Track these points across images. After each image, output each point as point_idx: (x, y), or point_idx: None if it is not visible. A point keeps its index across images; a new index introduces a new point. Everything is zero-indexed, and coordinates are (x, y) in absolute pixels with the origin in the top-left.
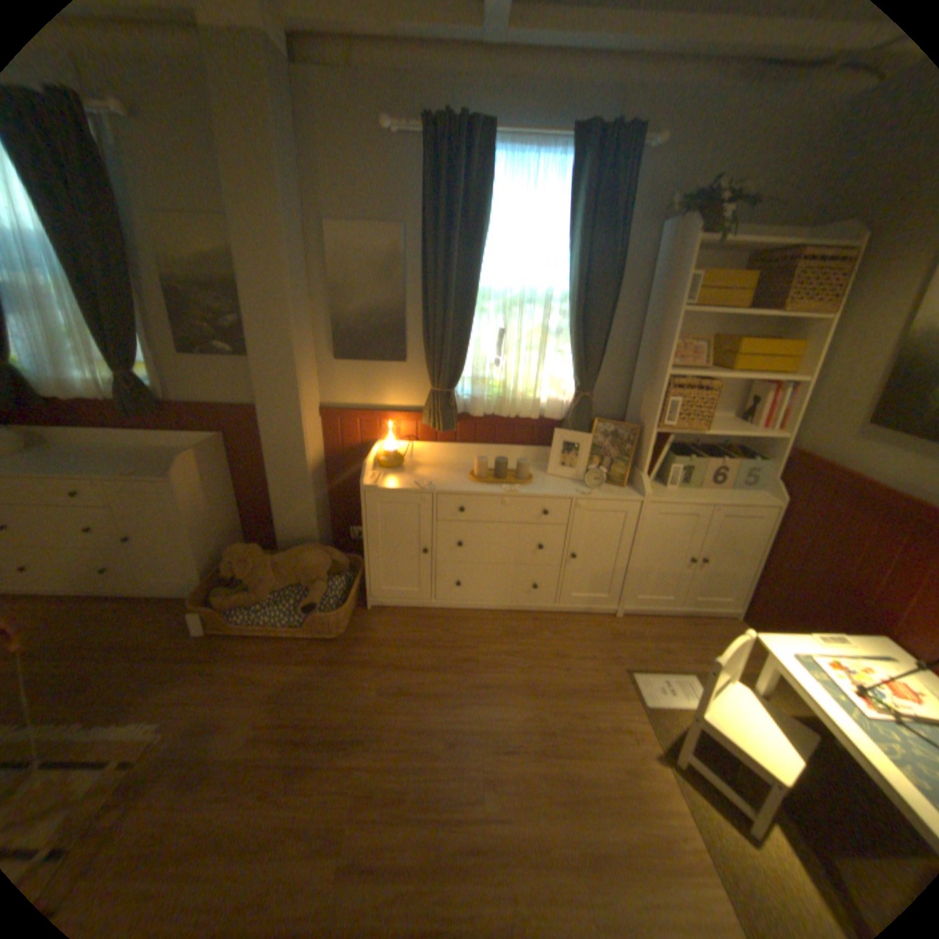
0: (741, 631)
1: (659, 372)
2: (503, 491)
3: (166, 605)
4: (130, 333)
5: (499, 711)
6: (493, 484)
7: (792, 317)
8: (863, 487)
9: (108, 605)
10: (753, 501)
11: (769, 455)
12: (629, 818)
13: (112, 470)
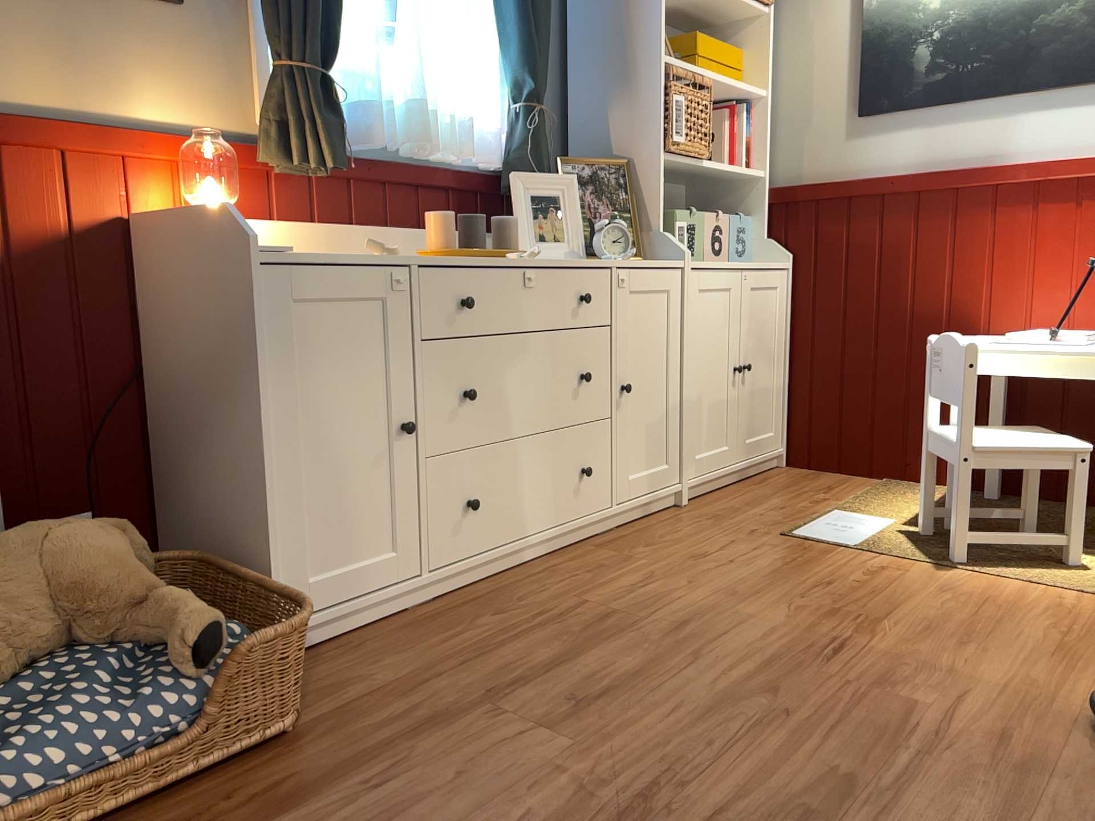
0: (795, 471)
1: (642, 63)
2: (520, 258)
3: None
4: None
5: (743, 630)
6: (481, 258)
7: (713, 24)
8: (881, 186)
9: None
10: (762, 264)
11: (740, 212)
12: (1007, 612)
13: None
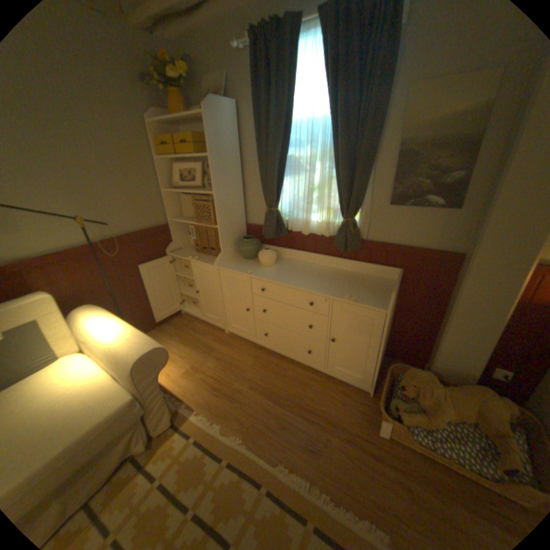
0: None
1: None
2: None
3: (343, 387)
4: (365, 188)
5: None
6: None
7: None
8: None
9: (306, 372)
10: None
11: None
12: None
13: (336, 291)
